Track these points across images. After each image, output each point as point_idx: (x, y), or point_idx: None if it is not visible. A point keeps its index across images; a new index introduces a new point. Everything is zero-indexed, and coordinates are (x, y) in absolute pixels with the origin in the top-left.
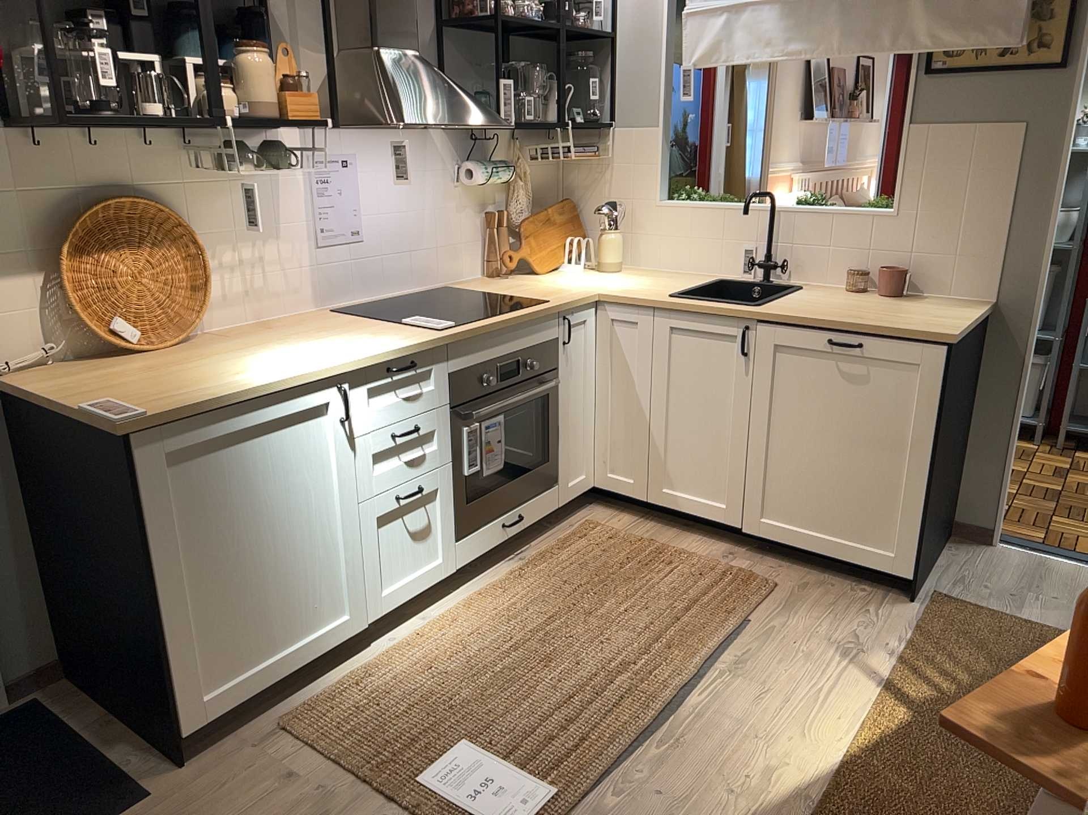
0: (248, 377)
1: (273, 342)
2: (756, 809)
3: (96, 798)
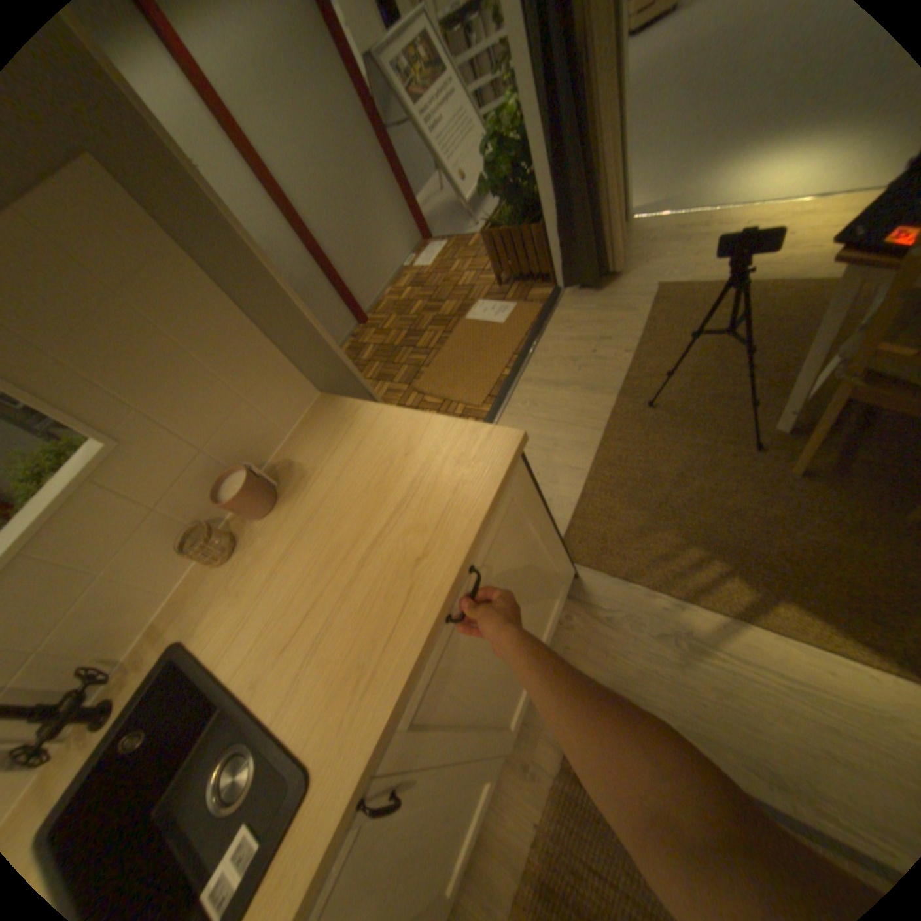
0: None
1: None
2: None
3: None
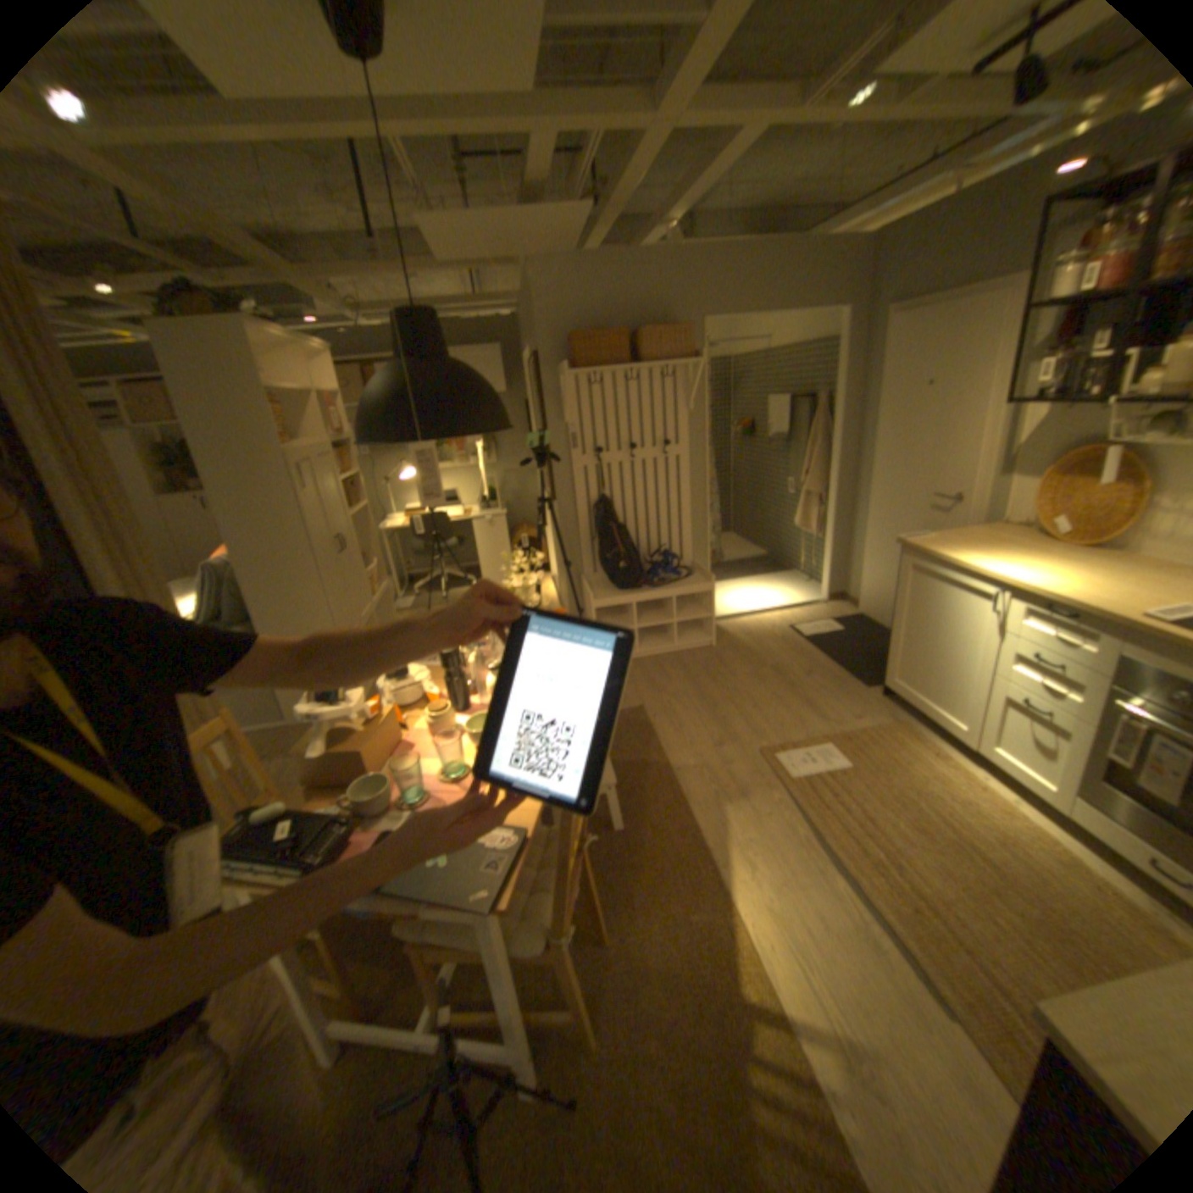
0: (978, 556)
1: (1097, 566)
2: (735, 842)
3: (873, 677)
